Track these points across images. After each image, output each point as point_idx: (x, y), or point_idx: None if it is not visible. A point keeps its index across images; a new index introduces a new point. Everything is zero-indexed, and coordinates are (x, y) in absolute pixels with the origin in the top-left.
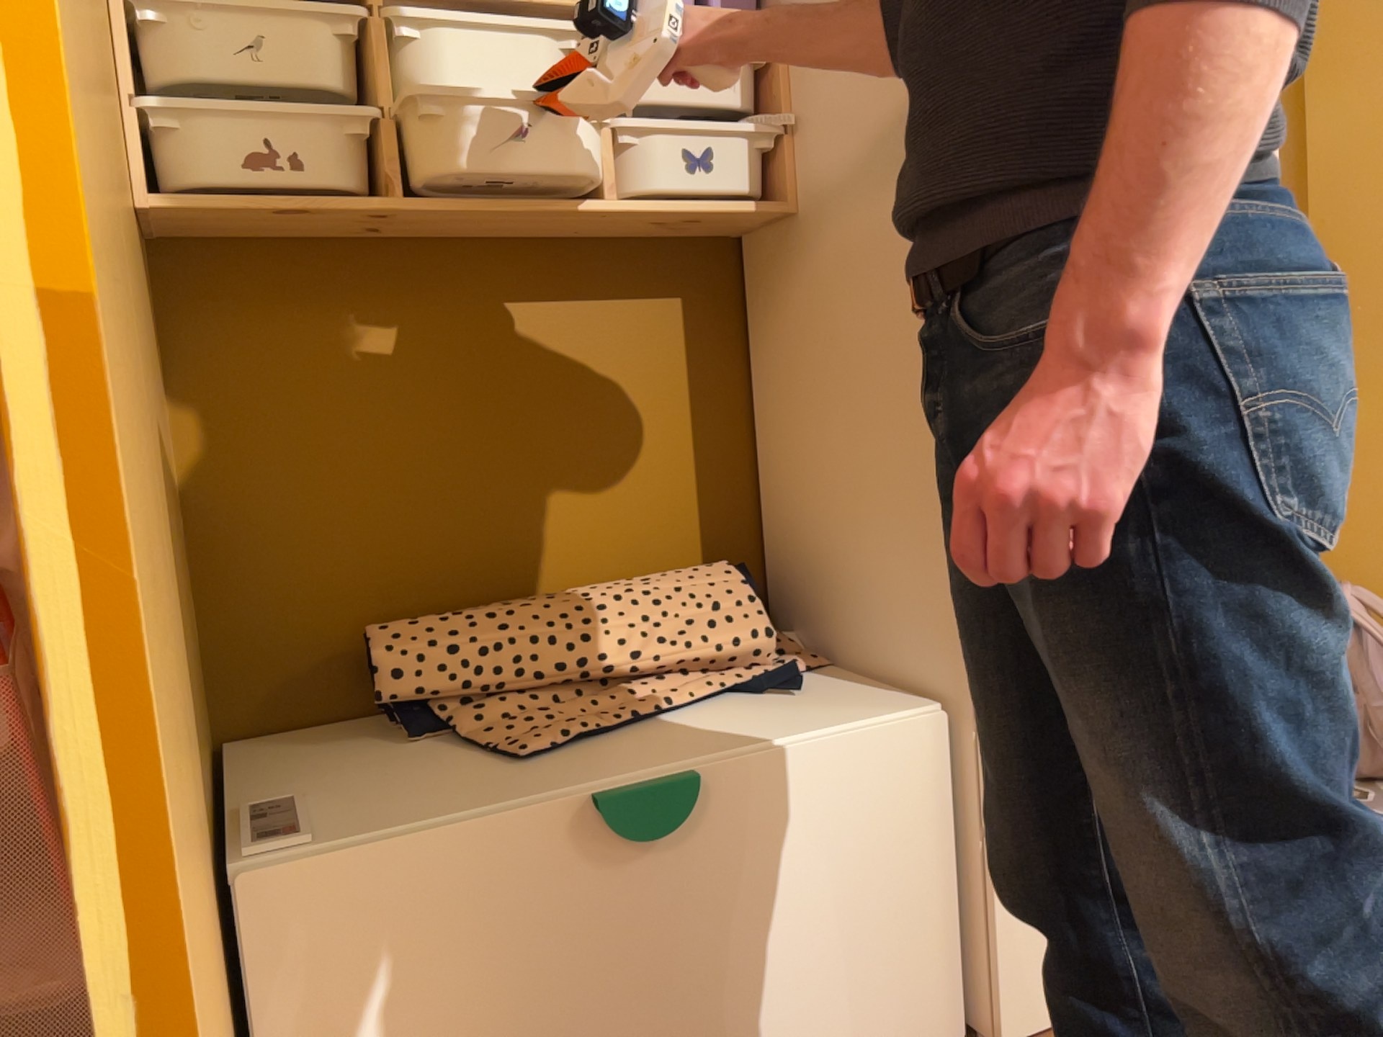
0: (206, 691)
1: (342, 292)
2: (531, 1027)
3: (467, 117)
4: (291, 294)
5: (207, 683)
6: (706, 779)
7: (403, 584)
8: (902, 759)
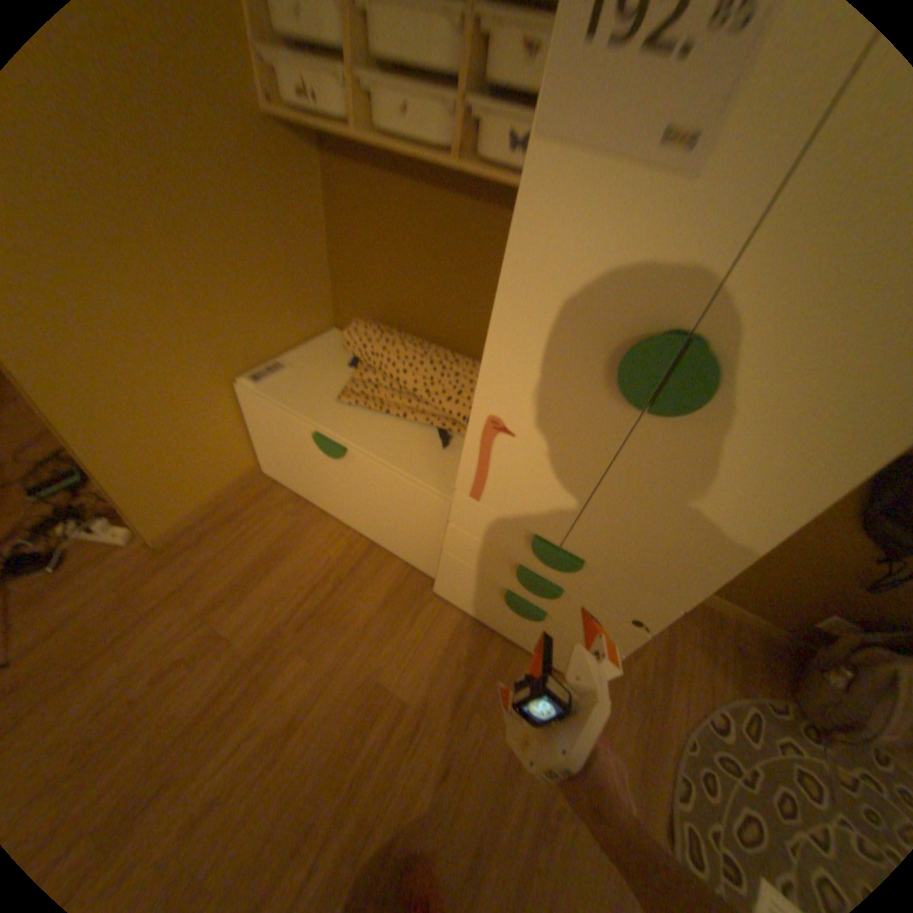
0: (321, 313)
1: (381, 165)
2: (305, 469)
3: (379, 84)
4: (362, 159)
5: (329, 309)
6: (351, 453)
7: (389, 308)
8: (426, 502)
